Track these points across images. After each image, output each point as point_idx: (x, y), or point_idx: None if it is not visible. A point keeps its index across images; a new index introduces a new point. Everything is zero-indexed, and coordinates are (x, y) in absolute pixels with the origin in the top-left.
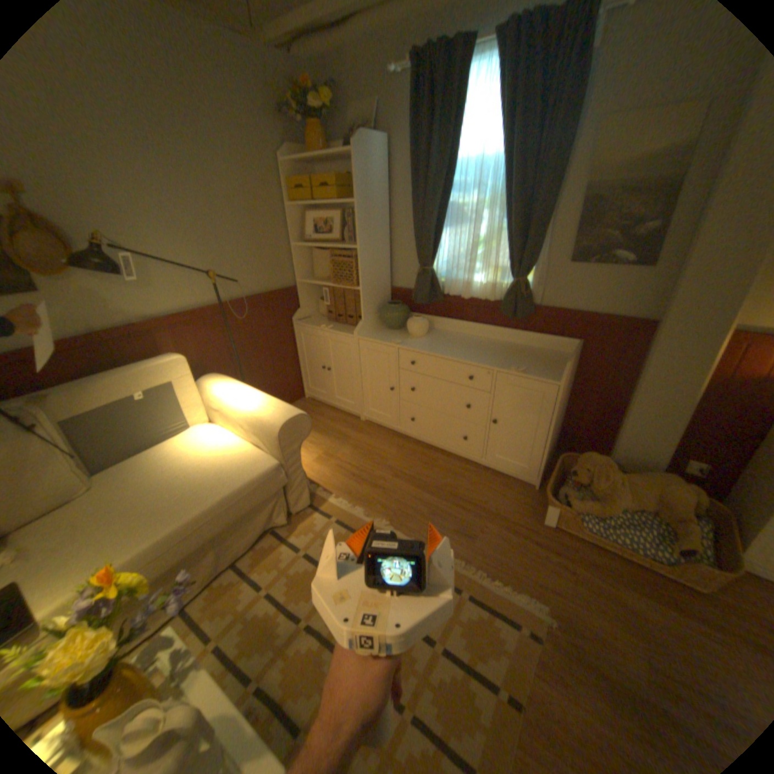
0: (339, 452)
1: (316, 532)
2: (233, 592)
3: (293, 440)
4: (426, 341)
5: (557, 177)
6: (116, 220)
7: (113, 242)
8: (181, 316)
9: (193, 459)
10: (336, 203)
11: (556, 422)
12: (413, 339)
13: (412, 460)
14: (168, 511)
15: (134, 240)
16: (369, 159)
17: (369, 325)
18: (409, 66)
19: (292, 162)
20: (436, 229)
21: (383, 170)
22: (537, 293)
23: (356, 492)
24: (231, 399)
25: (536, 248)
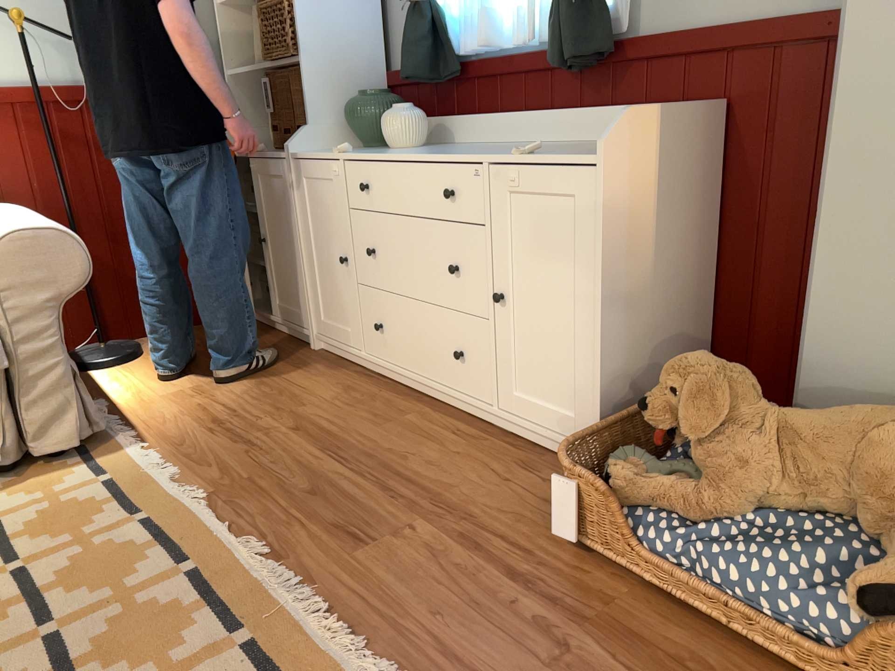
0: (222, 388)
1: (54, 492)
2: None
3: (35, 285)
4: (404, 150)
5: None
6: None
7: None
8: None
9: None
10: None
11: (616, 280)
12: (385, 151)
13: (353, 409)
14: None
15: None
16: None
17: (323, 139)
18: None
19: None
20: None
21: None
22: (619, 10)
23: (191, 446)
24: None
25: None
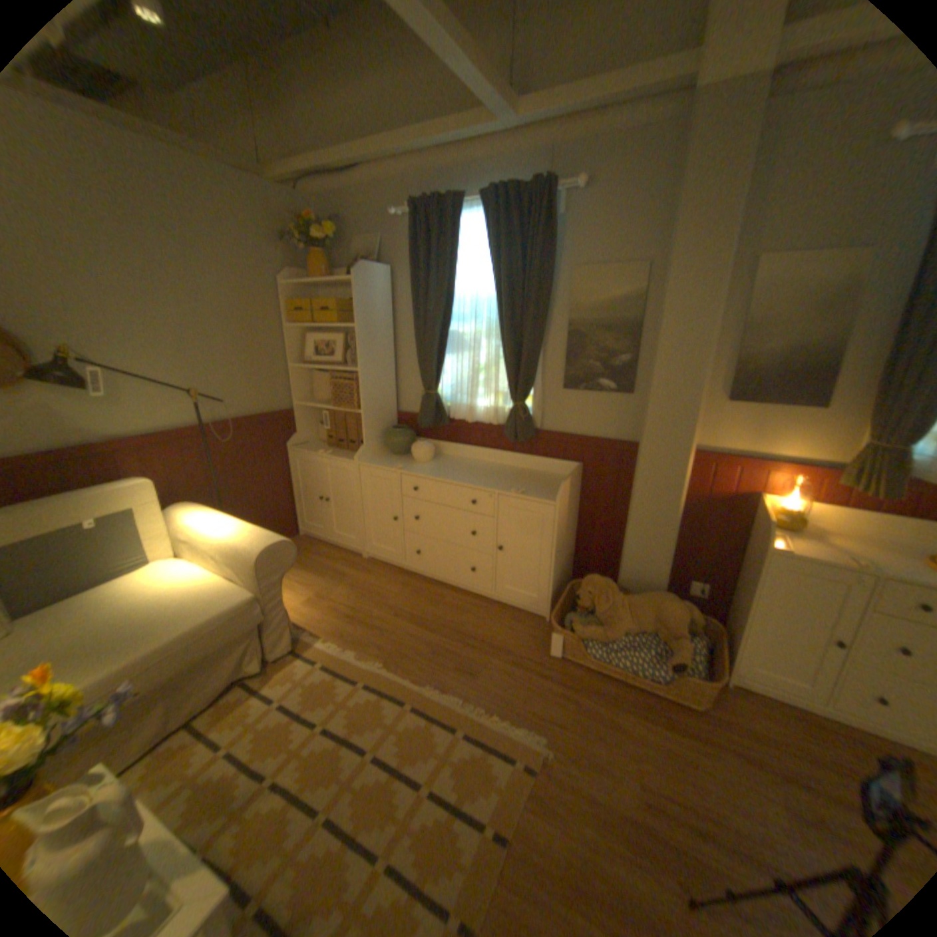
0: (333, 593)
1: (296, 681)
2: (185, 755)
3: (274, 571)
4: (431, 466)
5: (541, 314)
6: (88, 334)
7: (81, 357)
8: (152, 438)
9: (150, 596)
10: (338, 326)
11: (558, 545)
12: (418, 464)
13: (416, 598)
14: (112, 650)
15: (106, 355)
16: (371, 288)
17: (372, 451)
18: (408, 212)
19: (294, 286)
20: (437, 356)
21: (386, 299)
22: (536, 418)
23: (348, 635)
24: (204, 528)
25: (530, 375)
